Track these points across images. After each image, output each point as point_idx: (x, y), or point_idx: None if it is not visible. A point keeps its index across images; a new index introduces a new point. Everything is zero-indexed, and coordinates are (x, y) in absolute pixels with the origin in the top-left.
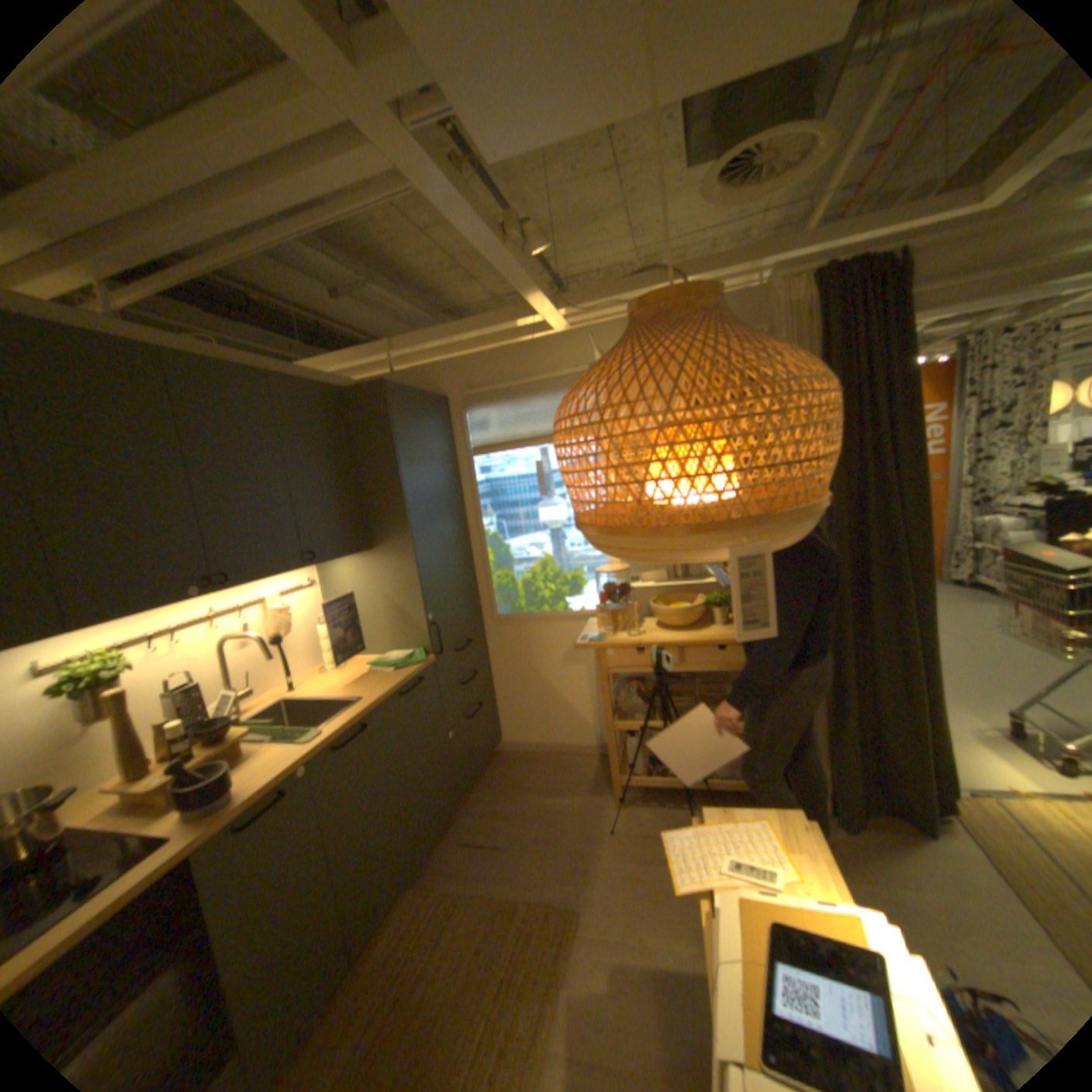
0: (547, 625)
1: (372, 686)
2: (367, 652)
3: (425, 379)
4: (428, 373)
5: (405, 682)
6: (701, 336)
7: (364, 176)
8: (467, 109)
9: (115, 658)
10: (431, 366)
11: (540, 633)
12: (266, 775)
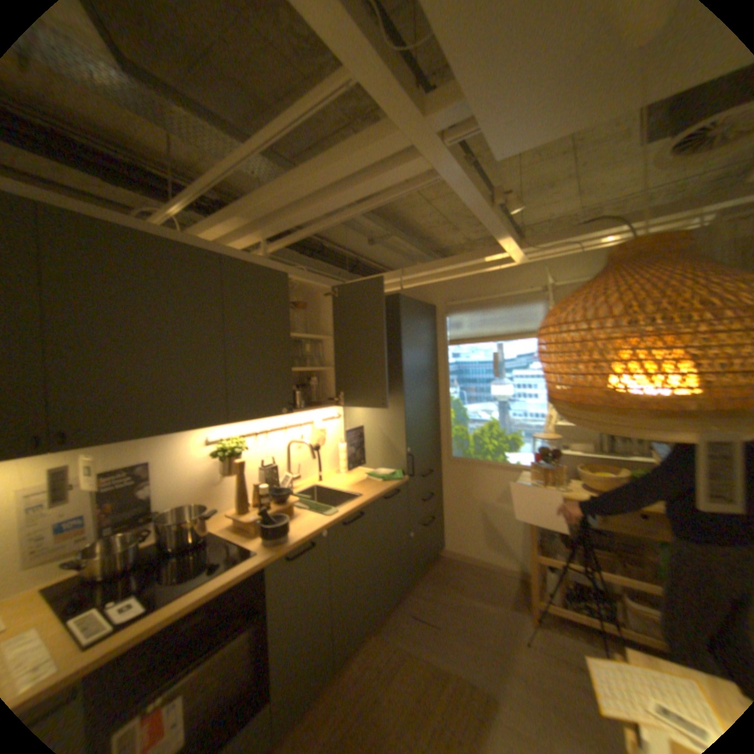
0: (488, 470)
1: (368, 489)
2: (365, 466)
3: (422, 294)
4: (424, 290)
5: (389, 491)
6: (678, 271)
7: (414, 175)
8: (490, 131)
9: (242, 443)
10: (427, 286)
11: (482, 475)
12: (307, 530)
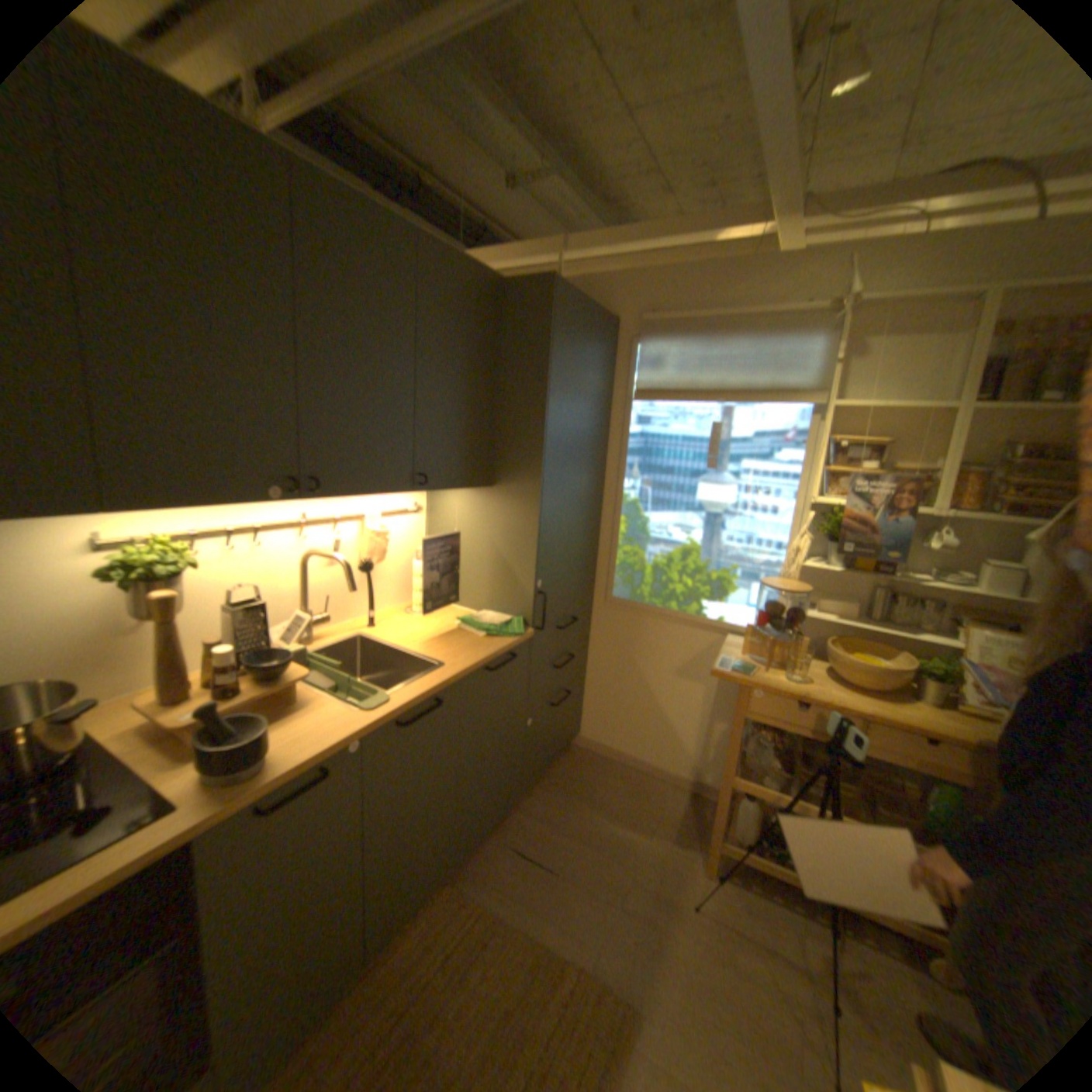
0: (669, 625)
1: (458, 651)
2: (460, 602)
3: (598, 293)
4: (603, 286)
5: (496, 657)
6: None
7: None
8: None
9: (181, 552)
10: (609, 277)
11: (658, 632)
12: (313, 744)
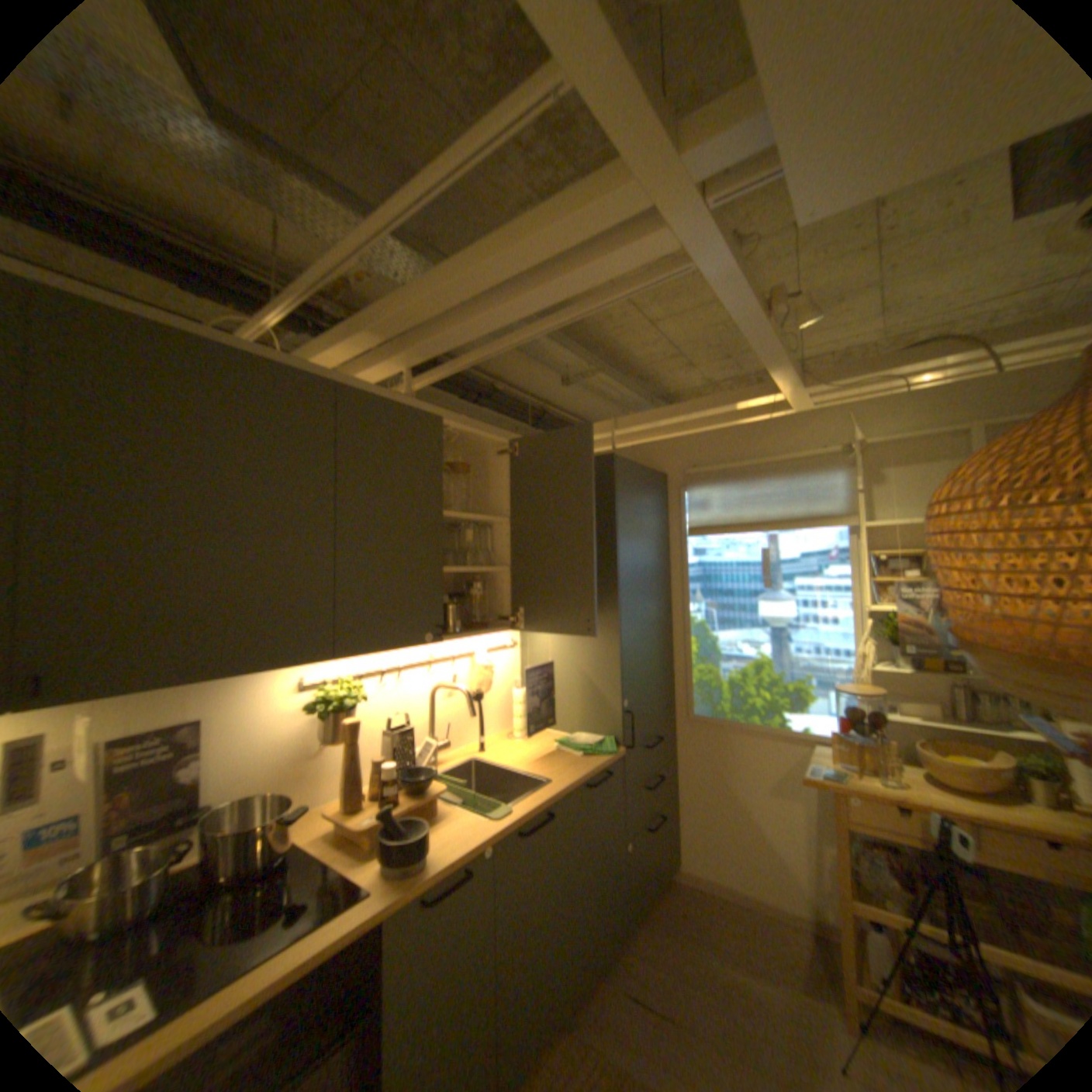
0: (755, 740)
1: (560, 769)
2: (554, 727)
3: (646, 456)
4: (649, 450)
5: (594, 773)
6: None
7: (650, 259)
8: (798, 166)
9: (358, 688)
10: (653, 444)
11: (745, 748)
12: (458, 846)
